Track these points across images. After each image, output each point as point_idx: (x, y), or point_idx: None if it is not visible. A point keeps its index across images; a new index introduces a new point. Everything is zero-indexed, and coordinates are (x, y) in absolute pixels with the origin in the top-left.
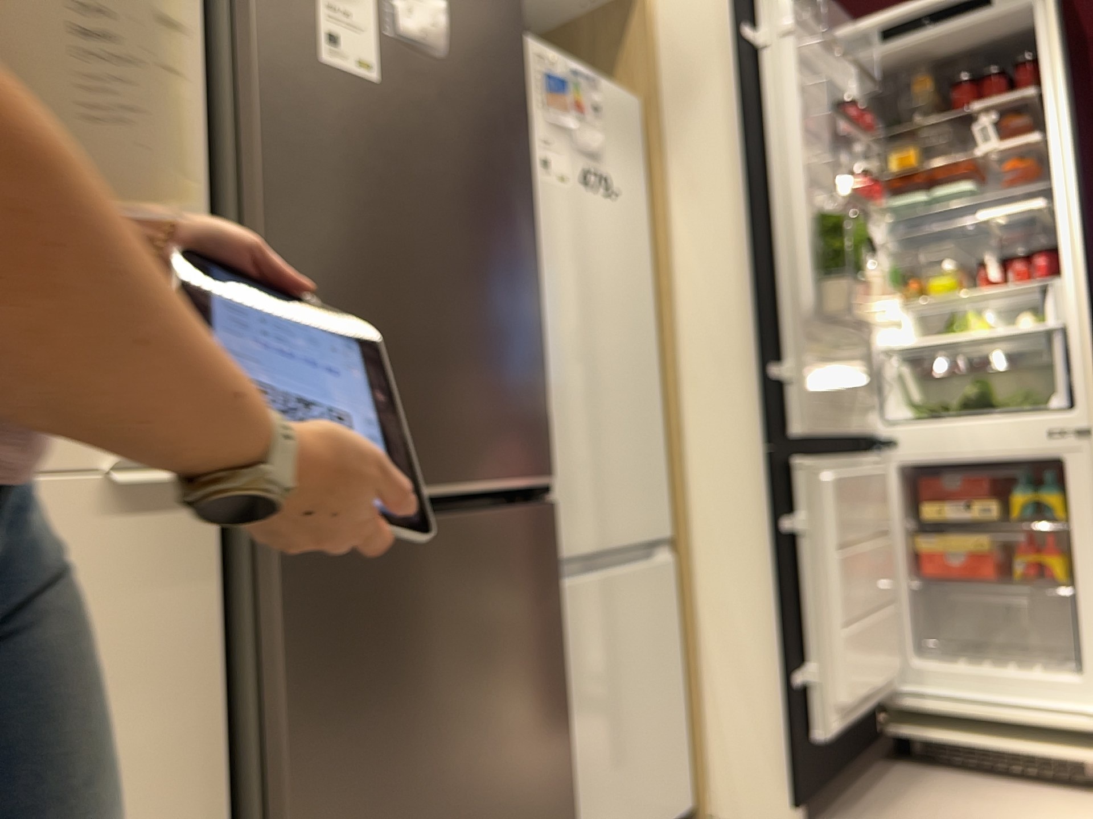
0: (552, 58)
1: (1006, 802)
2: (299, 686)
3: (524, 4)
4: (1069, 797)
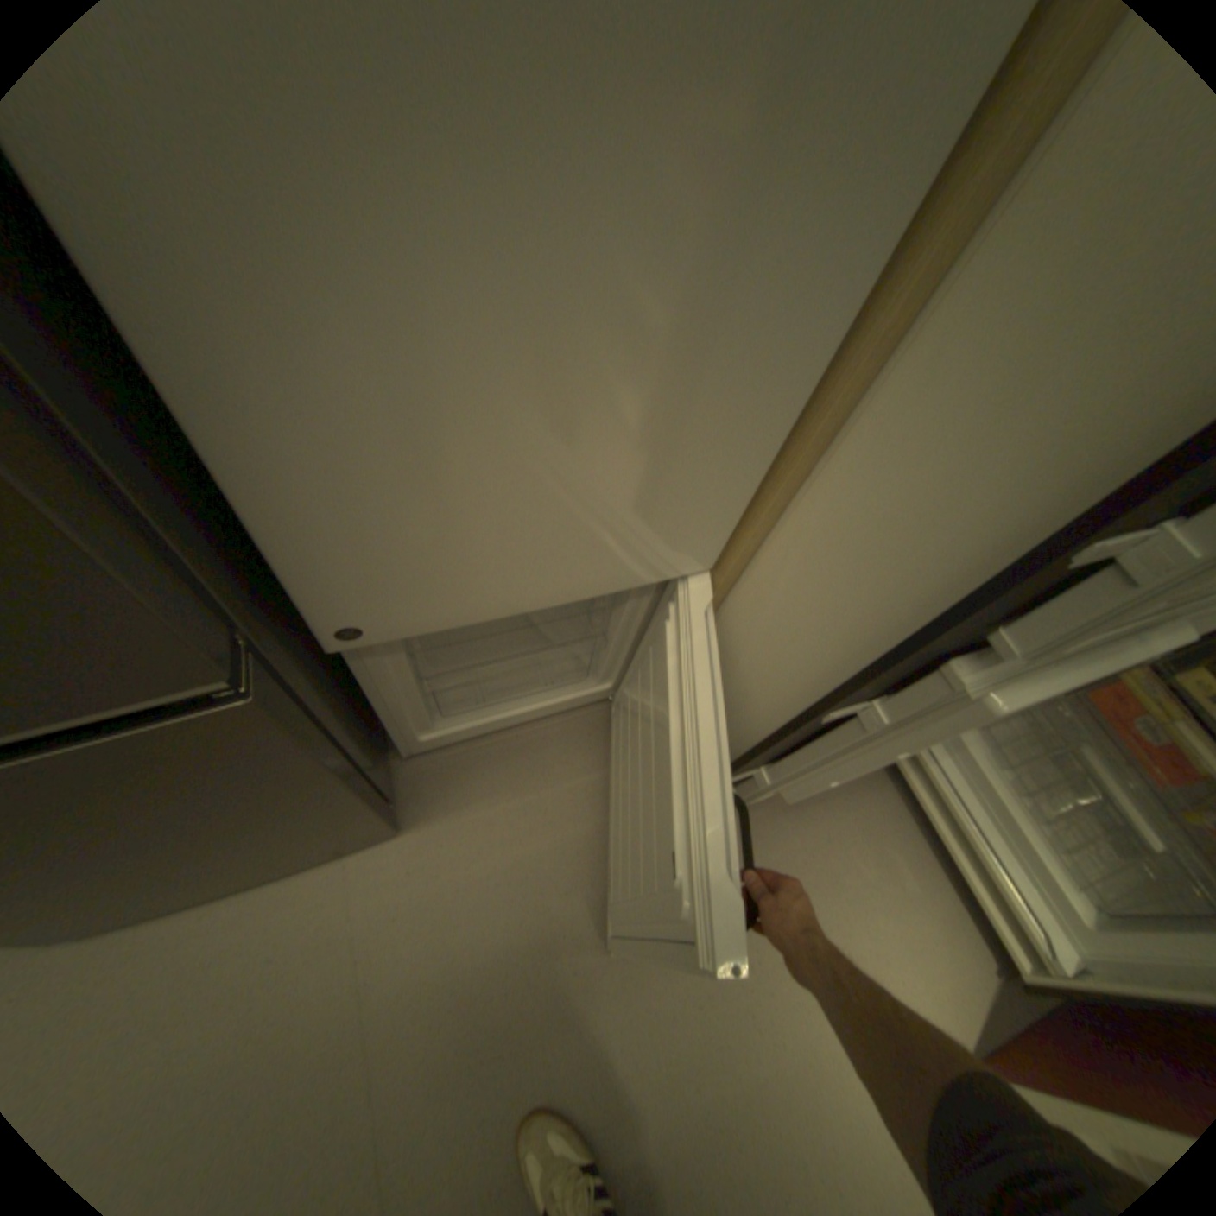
0: None
1: (892, 877)
2: None
3: None
4: (953, 912)
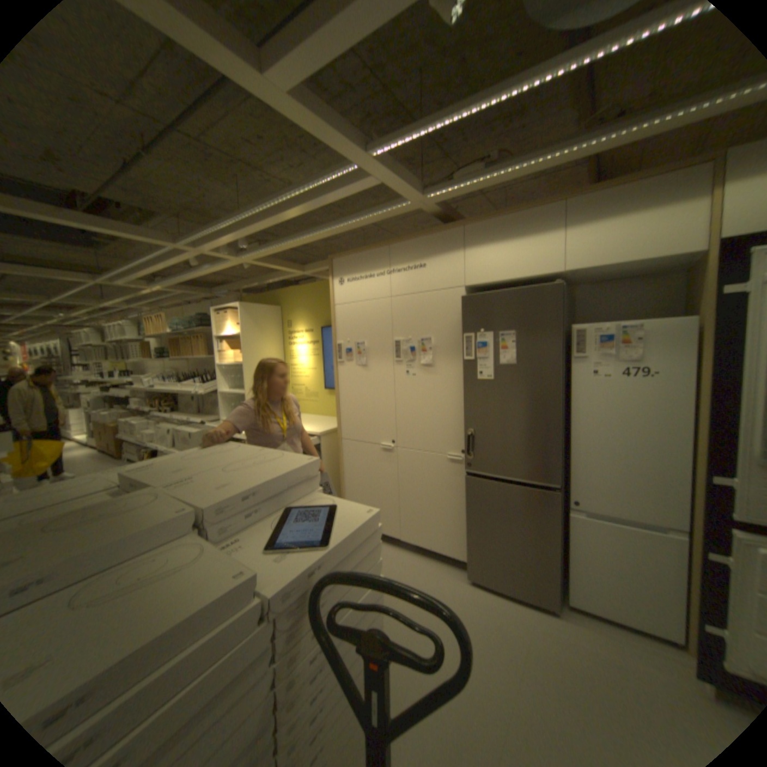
0: (607, 328)
1: None
2: (470, 505)
3: (561, 331)
4: None
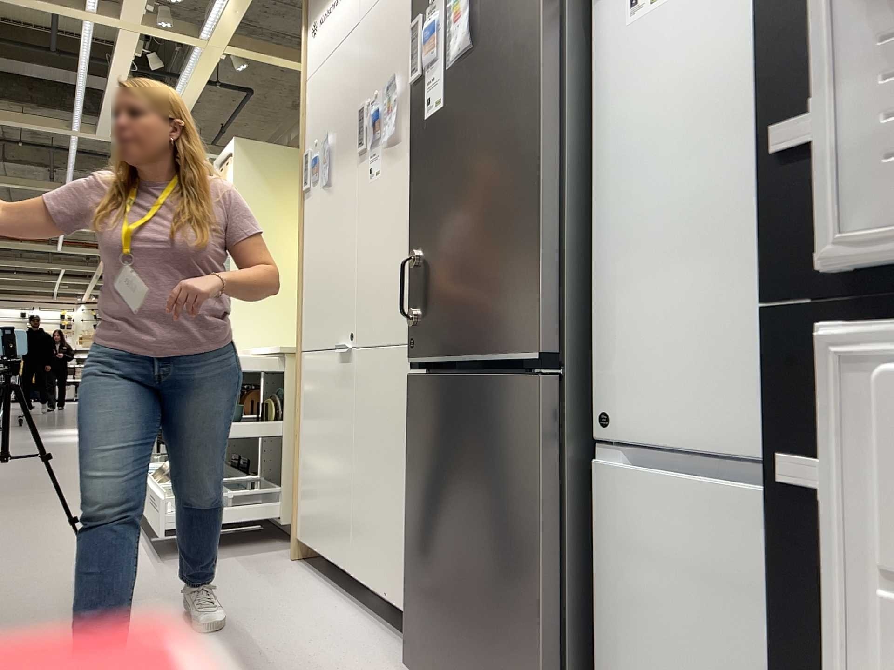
0: None
1: None
2: (411, 452)
3: None
4: None
